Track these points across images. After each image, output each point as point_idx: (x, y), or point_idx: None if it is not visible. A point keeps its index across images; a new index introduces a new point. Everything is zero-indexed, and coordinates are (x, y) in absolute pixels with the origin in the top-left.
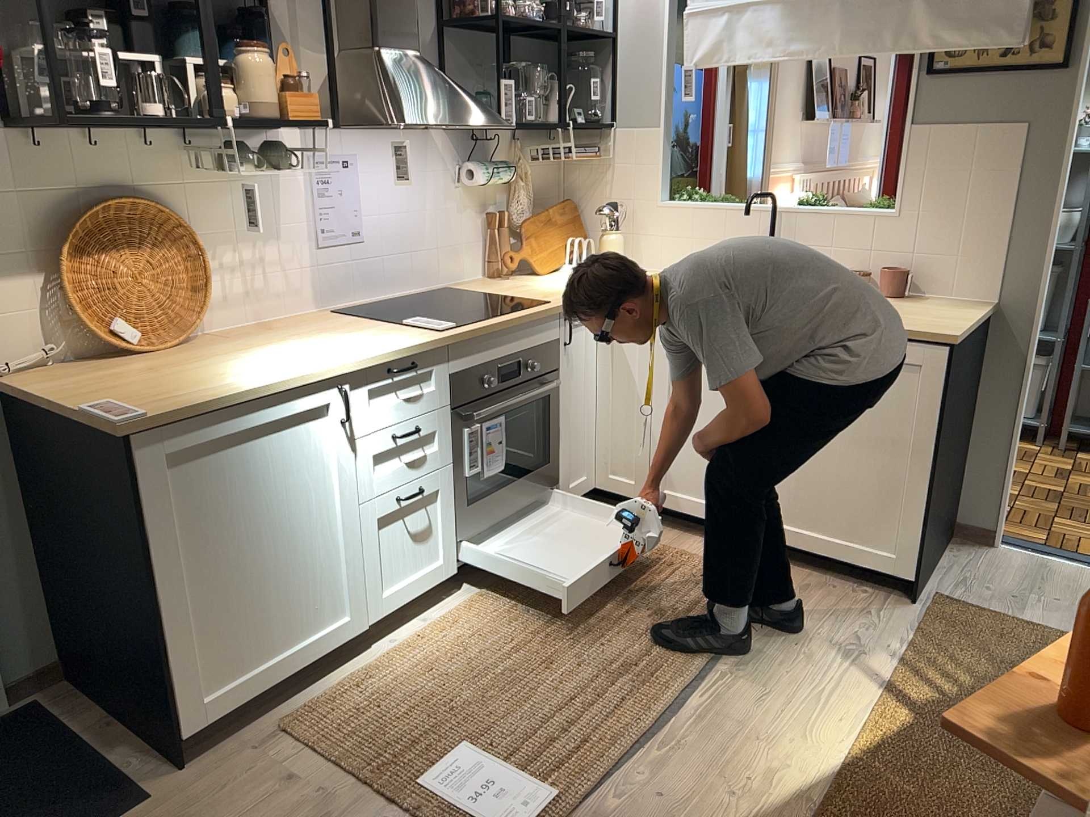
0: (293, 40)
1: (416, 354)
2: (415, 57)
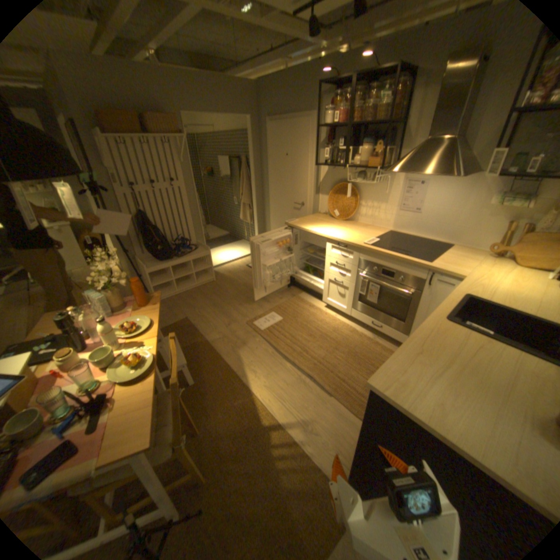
0: (413, 135)
1: (346, 244)
2: (454, 138)
